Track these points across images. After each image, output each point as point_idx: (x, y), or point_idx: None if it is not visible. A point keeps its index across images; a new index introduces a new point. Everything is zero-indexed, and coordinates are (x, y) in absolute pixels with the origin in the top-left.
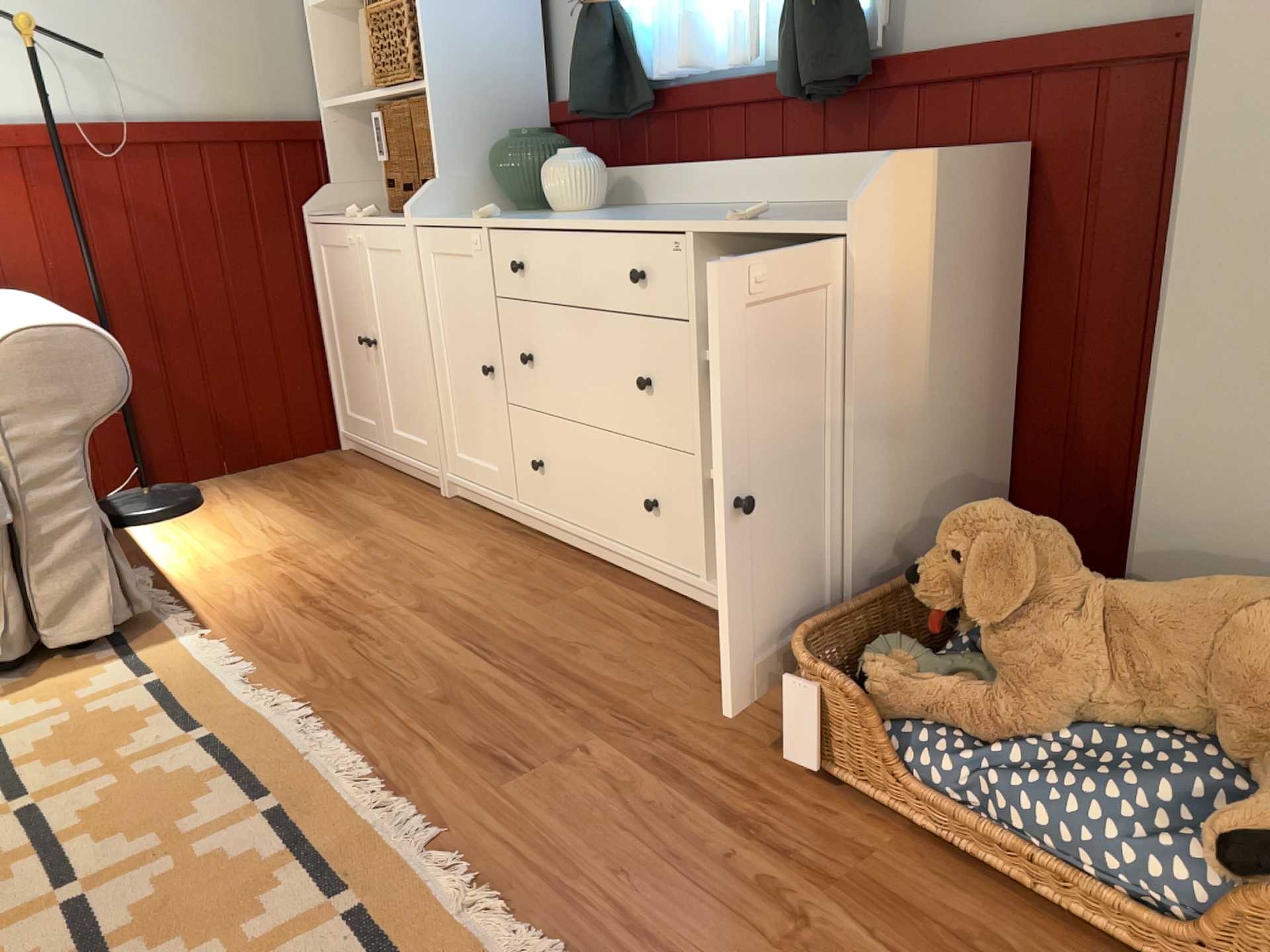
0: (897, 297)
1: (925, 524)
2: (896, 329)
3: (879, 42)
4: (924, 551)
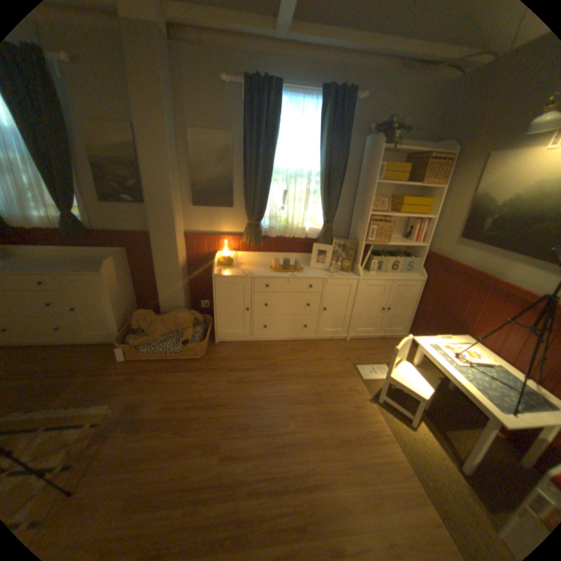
0: (111, 281)
1: (125, 314)
2: (113, 287)
3: (86, 227)
4: (126, 319)
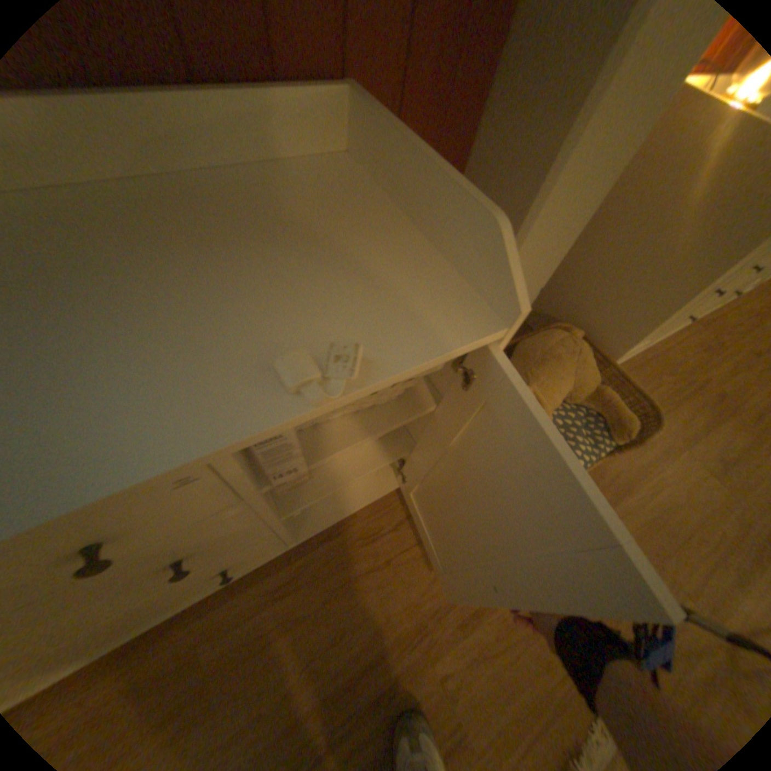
0: None
1: None
2: None
3: None
4: None
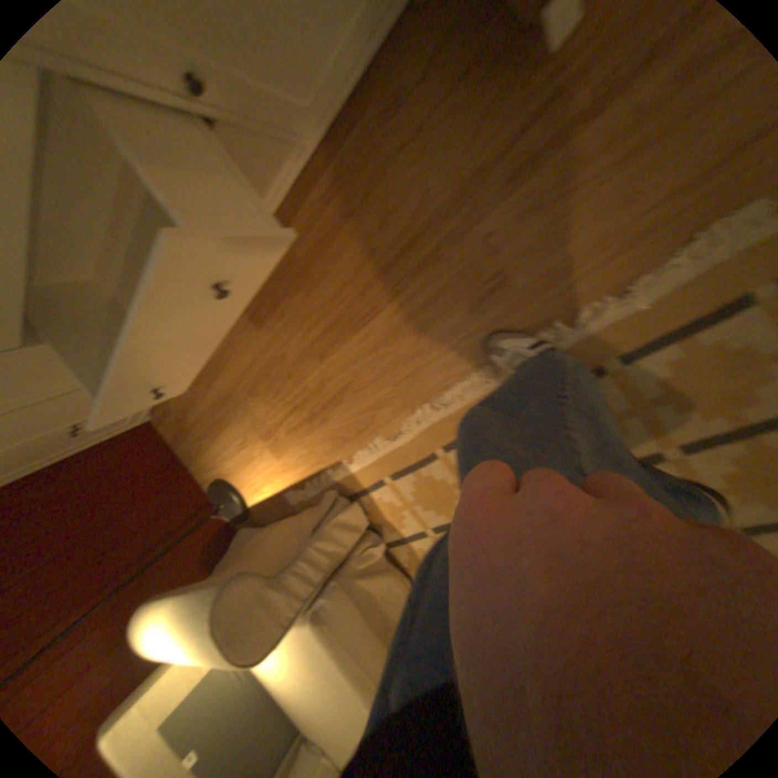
0: None
1: None
2: None
3: None
4: None
